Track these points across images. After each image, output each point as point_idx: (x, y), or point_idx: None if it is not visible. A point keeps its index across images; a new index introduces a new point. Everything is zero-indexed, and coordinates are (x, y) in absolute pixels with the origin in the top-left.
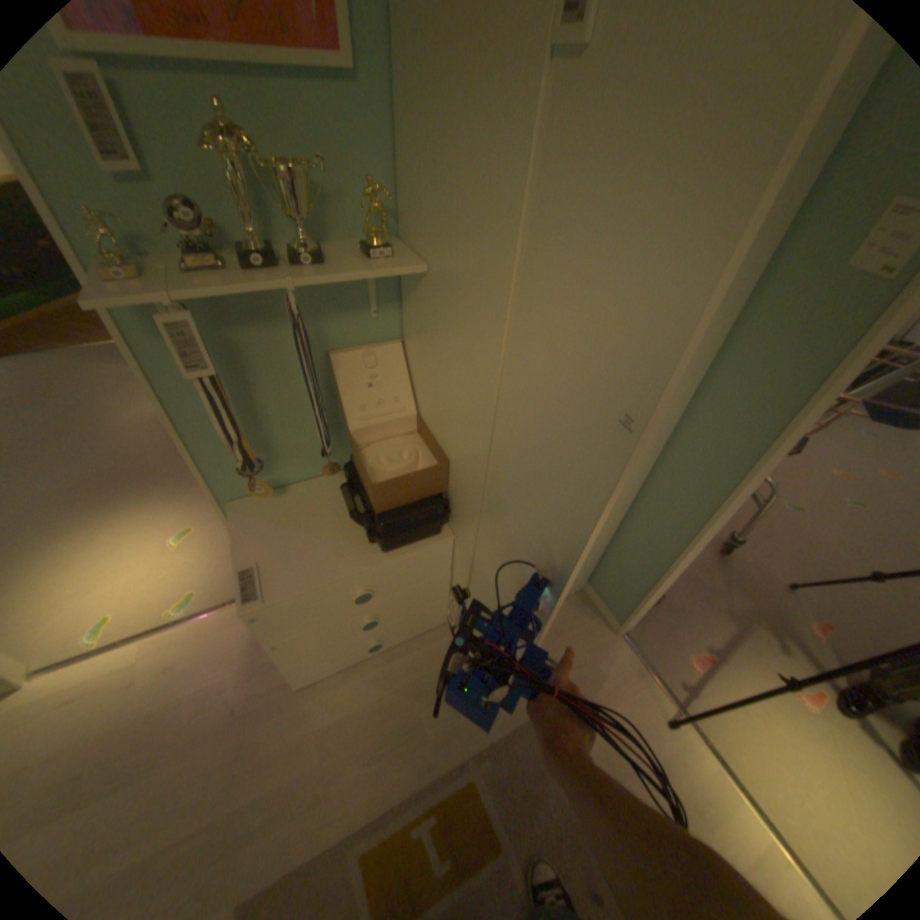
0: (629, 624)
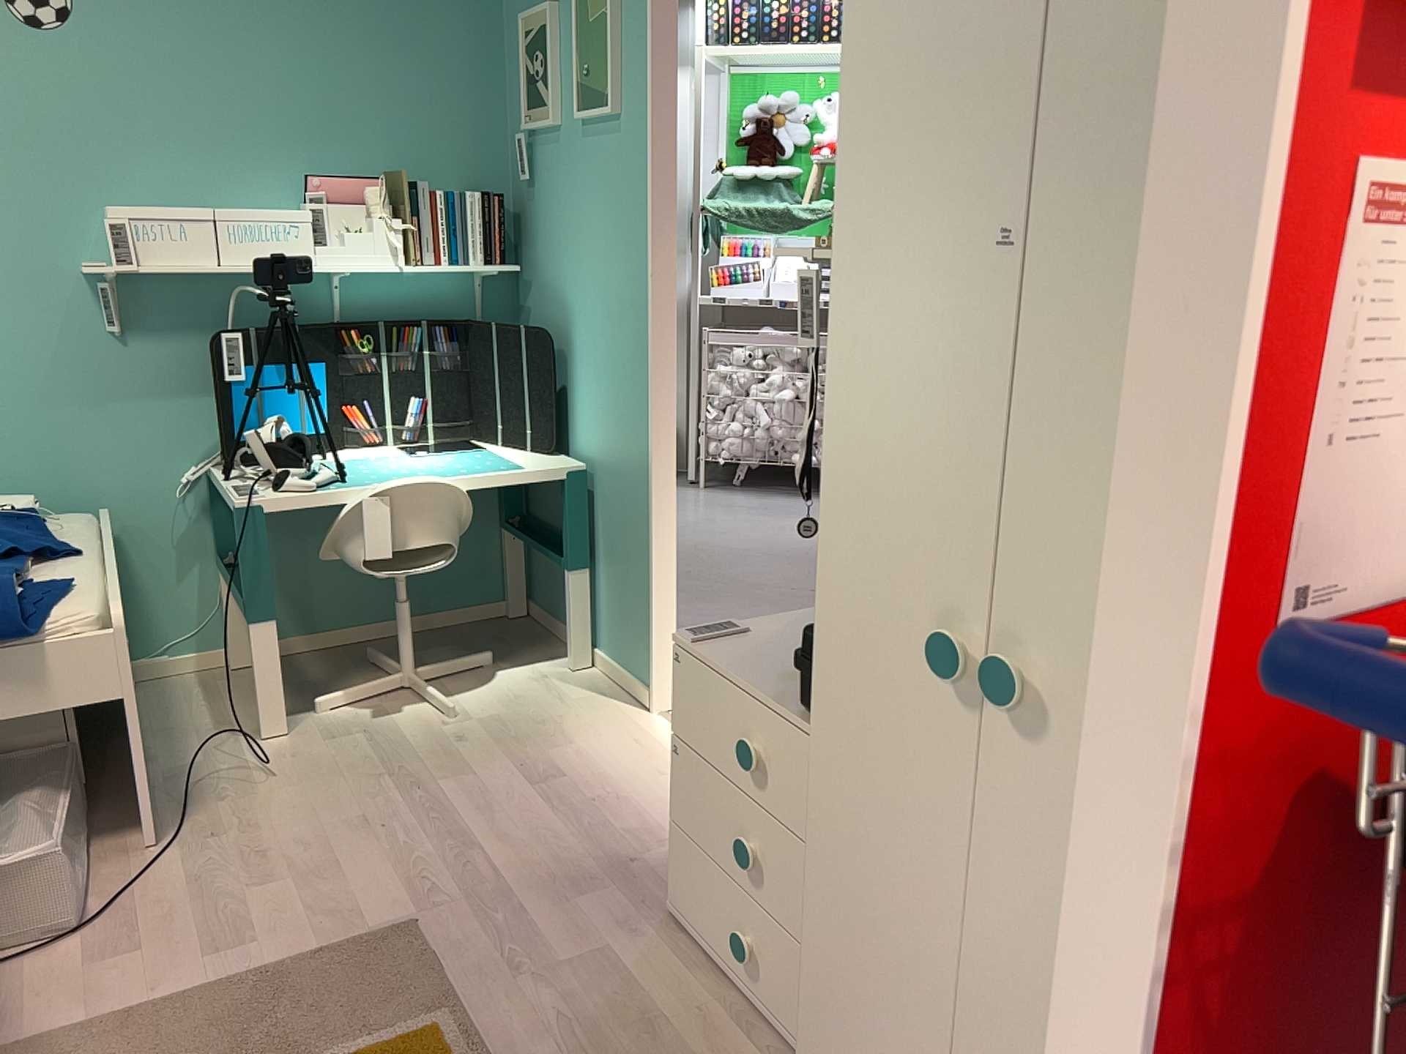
0: None
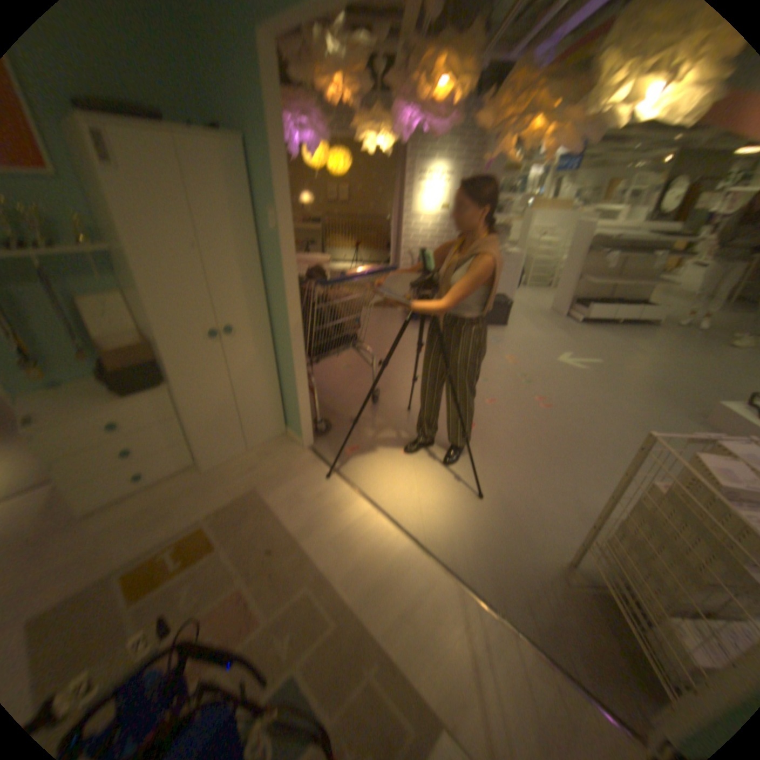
0: (303, 439)
